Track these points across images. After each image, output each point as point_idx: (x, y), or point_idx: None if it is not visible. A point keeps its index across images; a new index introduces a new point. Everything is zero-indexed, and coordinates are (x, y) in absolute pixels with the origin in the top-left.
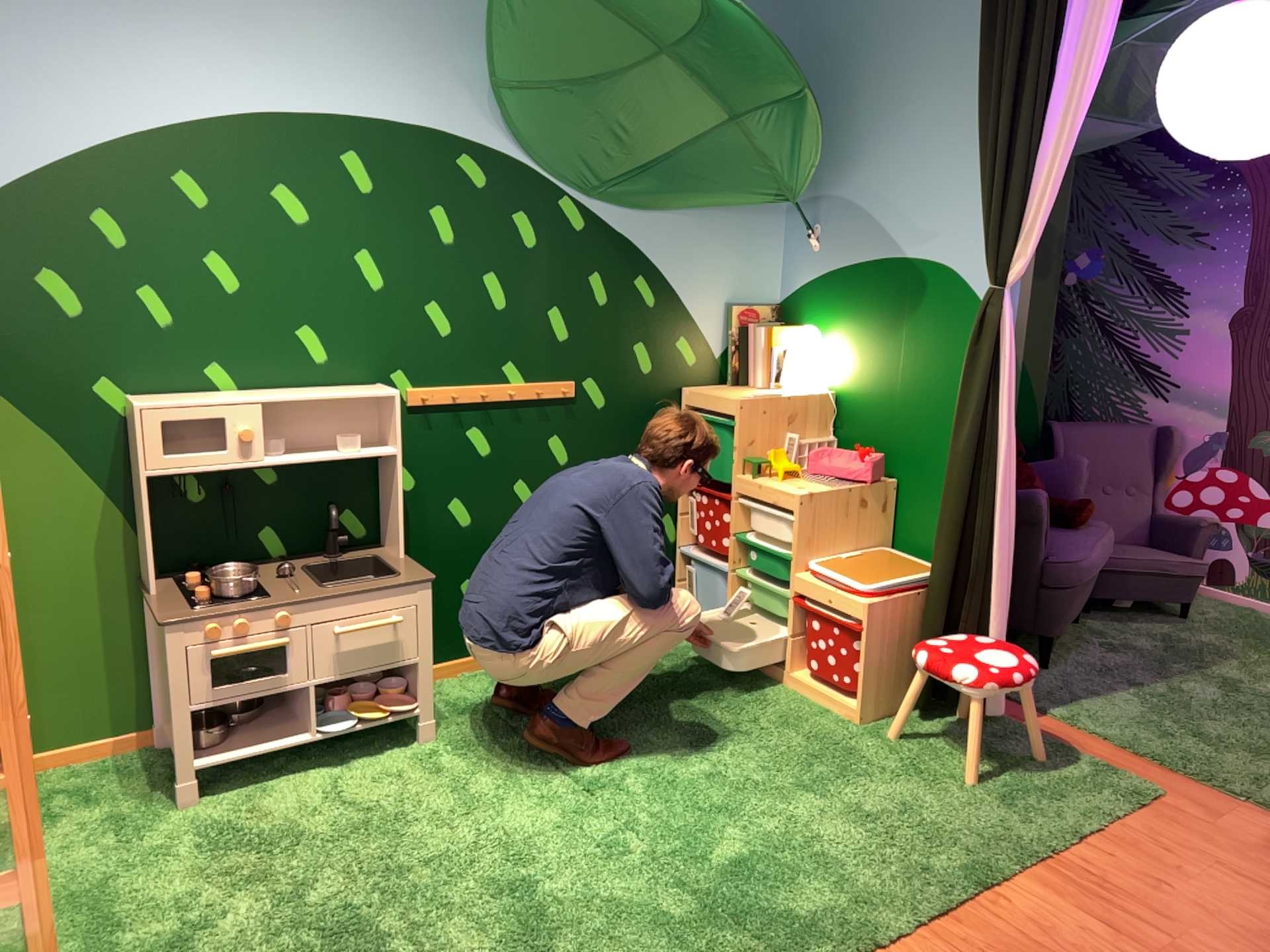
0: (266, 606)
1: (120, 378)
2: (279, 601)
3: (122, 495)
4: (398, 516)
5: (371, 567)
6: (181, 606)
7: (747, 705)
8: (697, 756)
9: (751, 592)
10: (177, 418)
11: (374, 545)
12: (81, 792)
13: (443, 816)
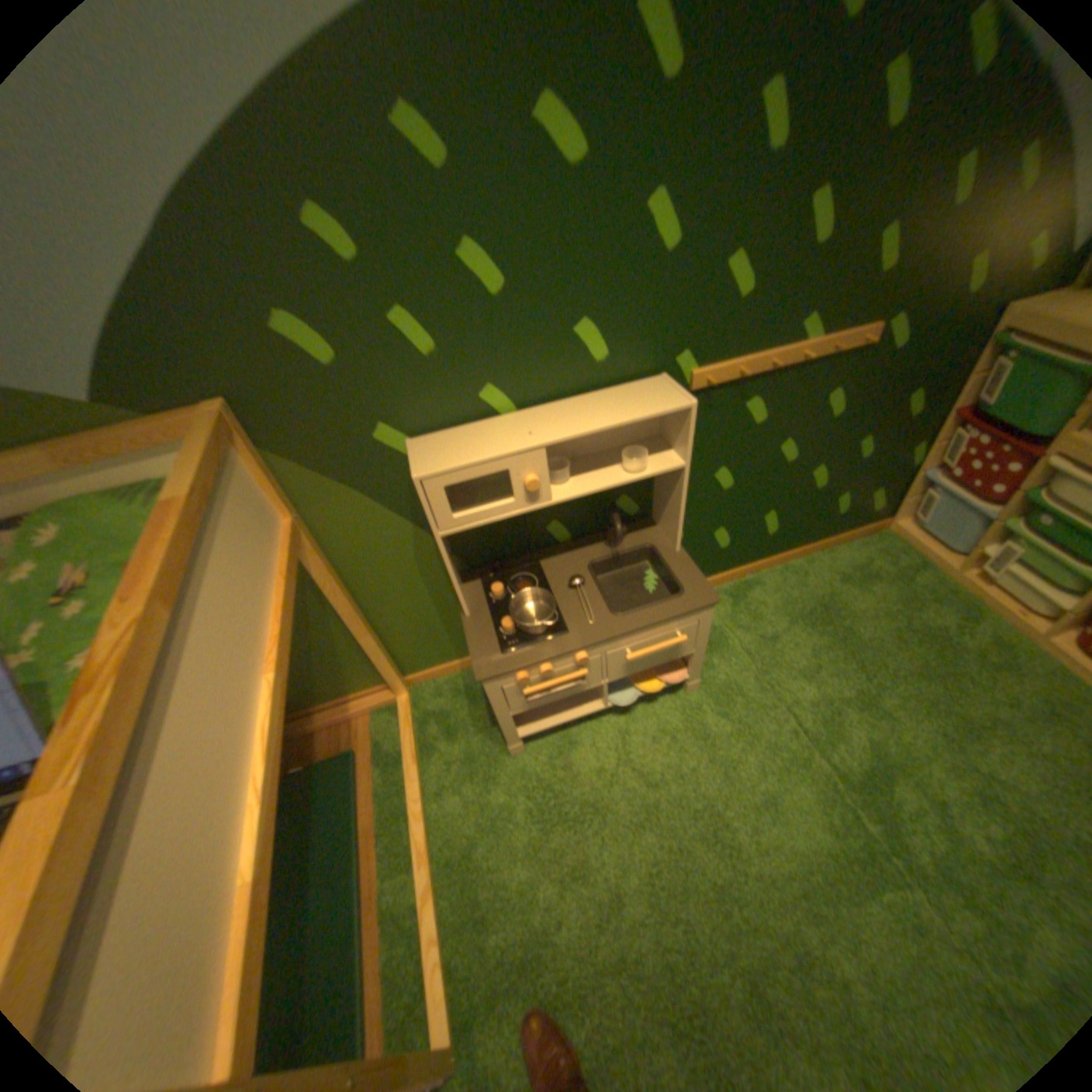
0: (566, 652)
1: (395, 422)
2: (577, 642)
3: (426, 523)
4: (678, 520)
5: (647, 556)
6: (492, 645)
7: (997, 674)
8: (960, 758)
9: (1017, 546)
10: (459, 481)
11: (645, 519)
12: (443, 718)
13: (722, 811)
